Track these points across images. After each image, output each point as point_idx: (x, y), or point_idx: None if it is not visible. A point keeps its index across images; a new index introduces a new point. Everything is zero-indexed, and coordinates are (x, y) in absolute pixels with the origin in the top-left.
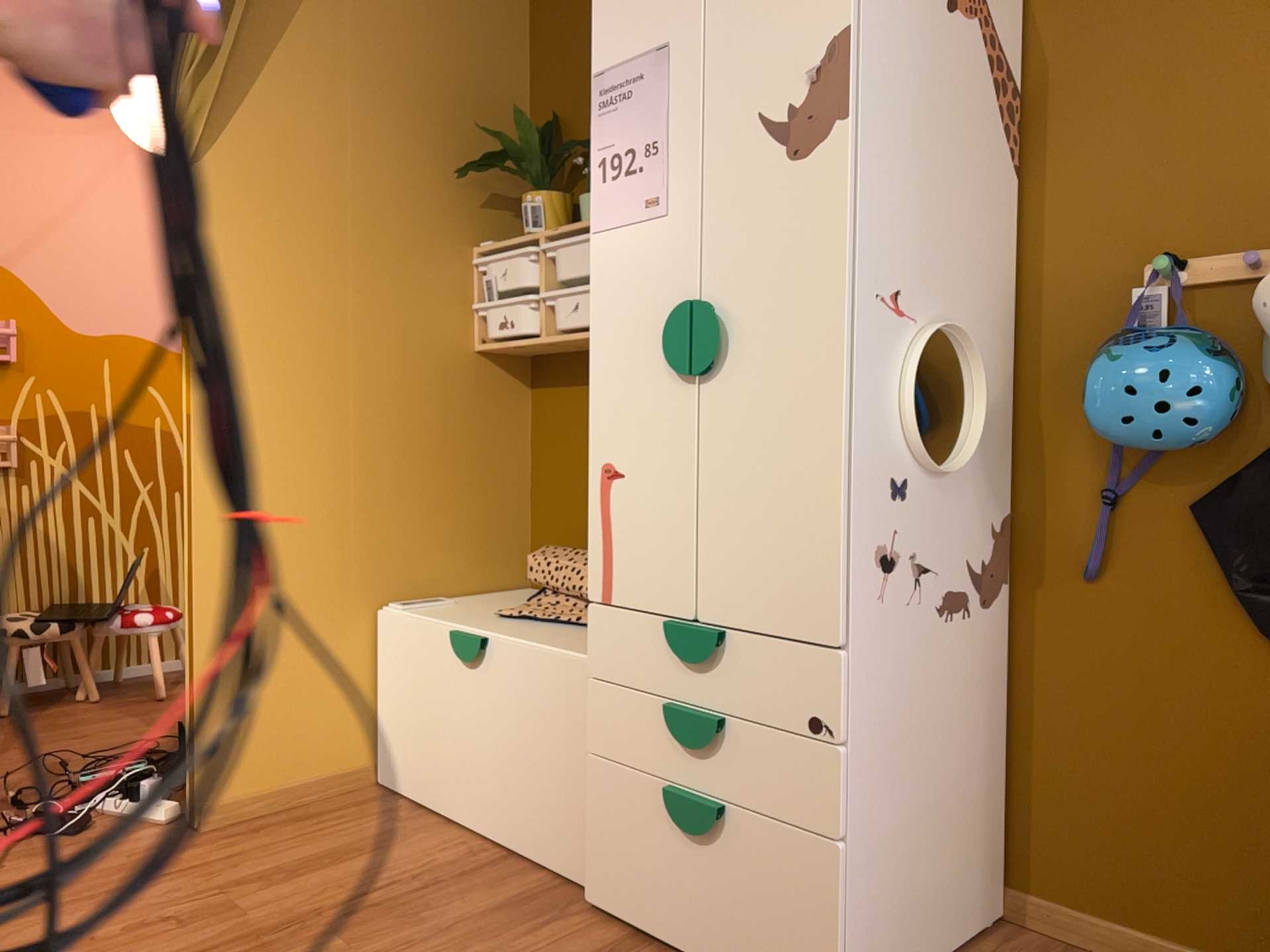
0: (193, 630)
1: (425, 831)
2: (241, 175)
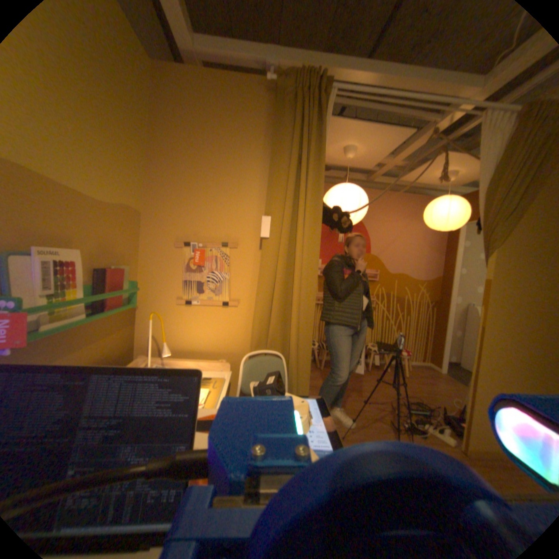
0: (476, 394)
1: None
2: (512, 249)
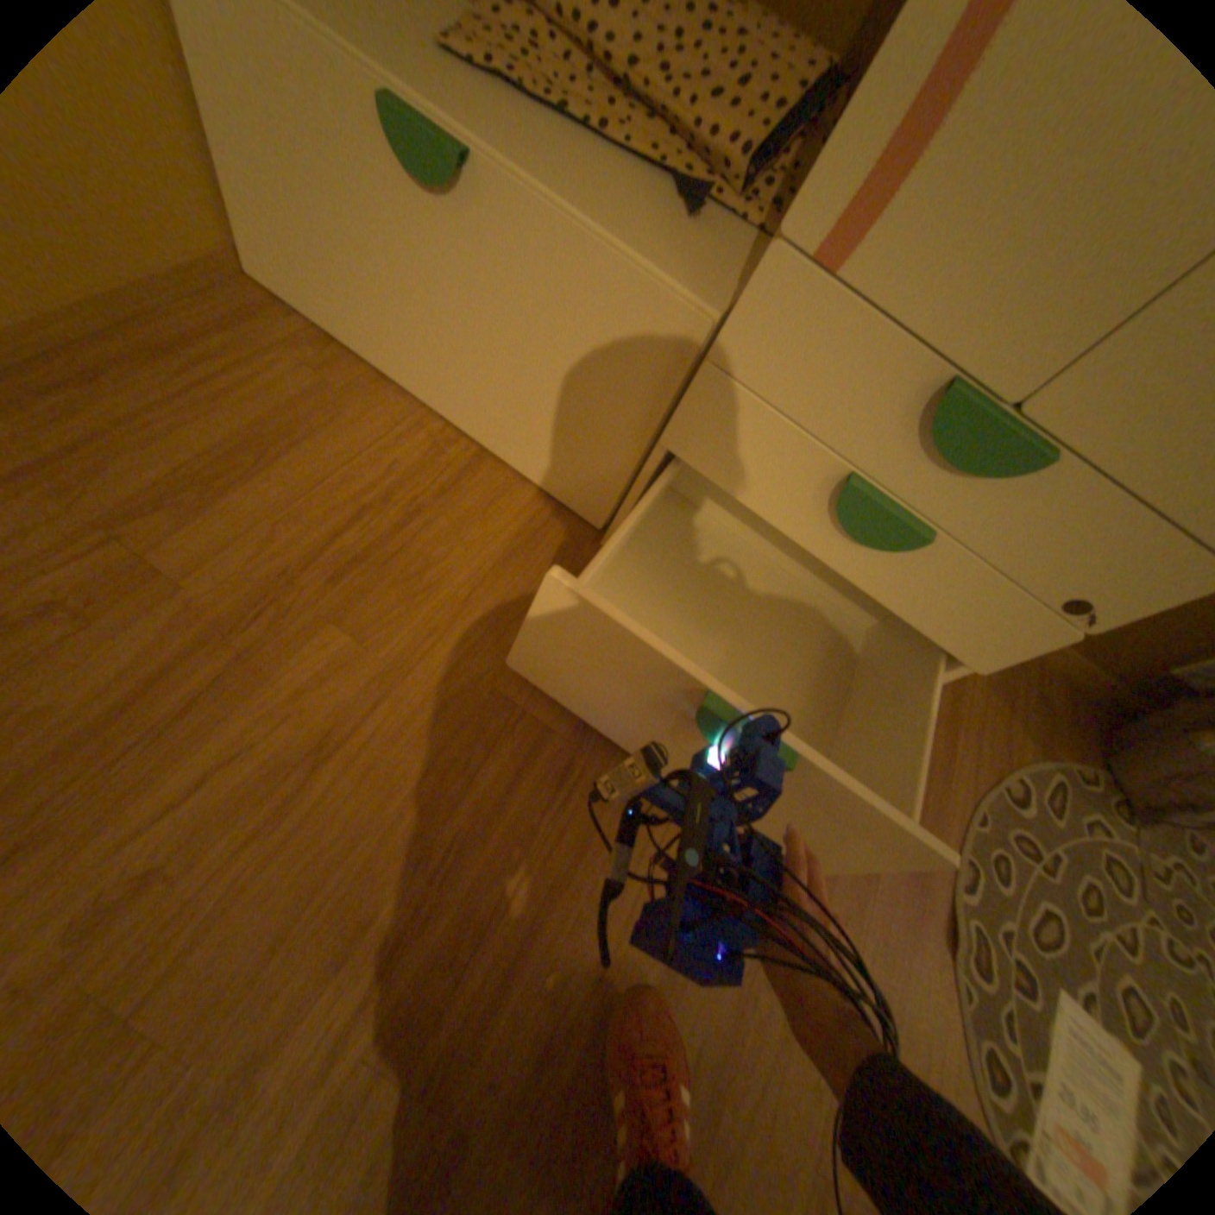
0: None
1: (364, 395)
2: None
